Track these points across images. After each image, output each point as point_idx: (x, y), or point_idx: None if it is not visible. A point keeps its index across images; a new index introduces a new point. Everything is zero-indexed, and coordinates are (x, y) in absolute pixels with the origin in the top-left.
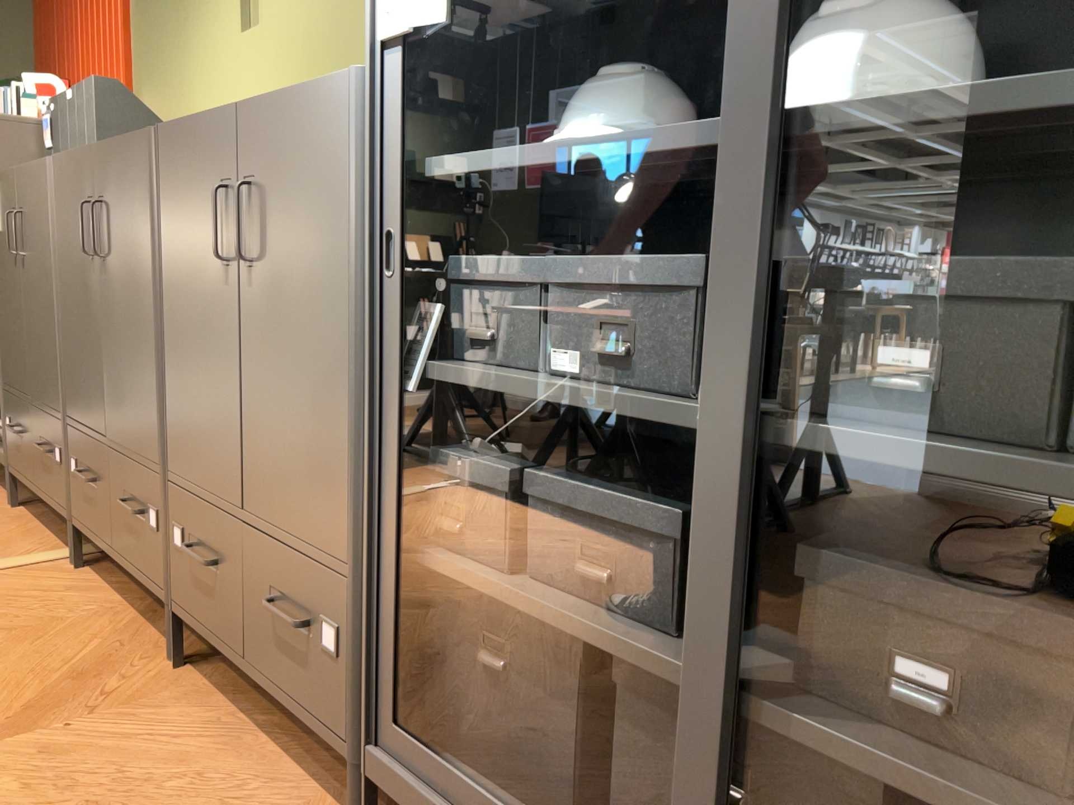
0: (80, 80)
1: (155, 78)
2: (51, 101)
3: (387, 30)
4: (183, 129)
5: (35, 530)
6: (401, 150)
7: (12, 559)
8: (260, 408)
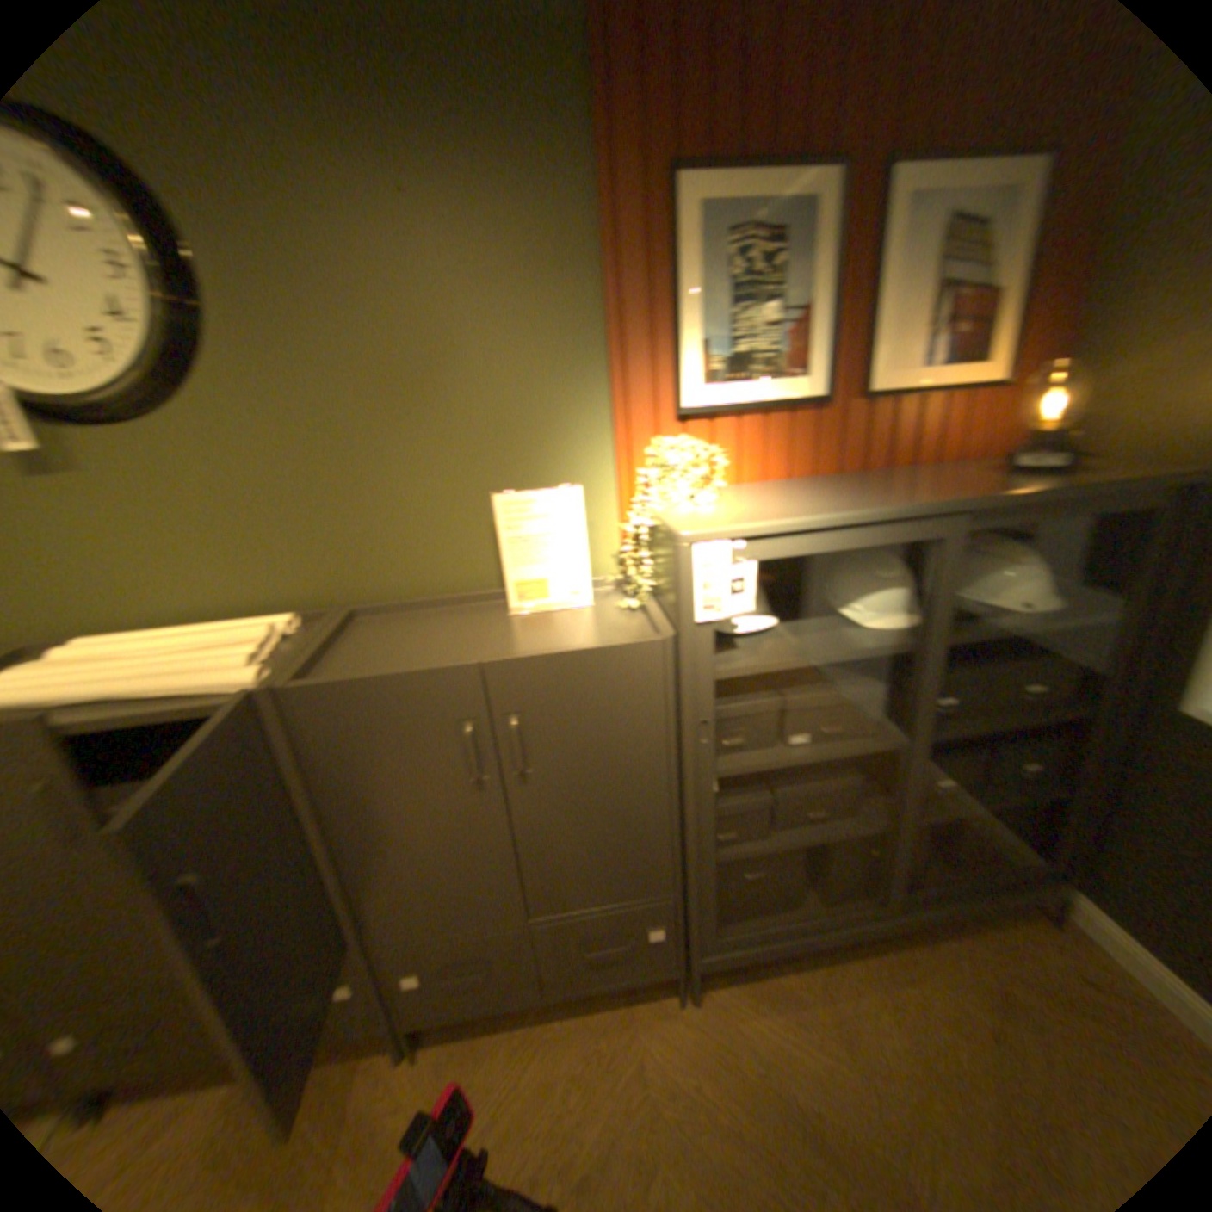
0: None
1: None
2: None
3: (701, 615)
4: (355, 687)
5: None
6: (711, 677)
7: None
8: (551, 852)
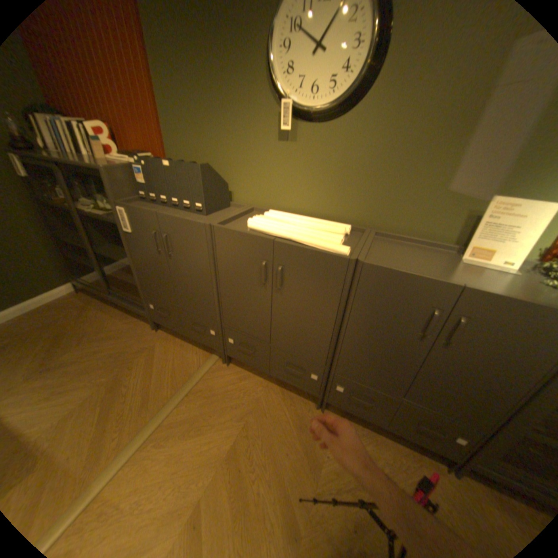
0: (104, 116)
1: (185, 137)
2: (139, 158)
3: None
4: (395, 273)
5: (183, 344)
6: None
7: (202, 369)
8: (436, 381)
